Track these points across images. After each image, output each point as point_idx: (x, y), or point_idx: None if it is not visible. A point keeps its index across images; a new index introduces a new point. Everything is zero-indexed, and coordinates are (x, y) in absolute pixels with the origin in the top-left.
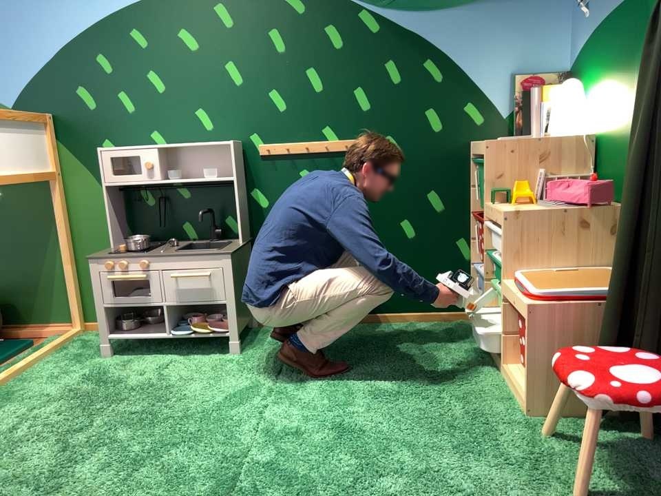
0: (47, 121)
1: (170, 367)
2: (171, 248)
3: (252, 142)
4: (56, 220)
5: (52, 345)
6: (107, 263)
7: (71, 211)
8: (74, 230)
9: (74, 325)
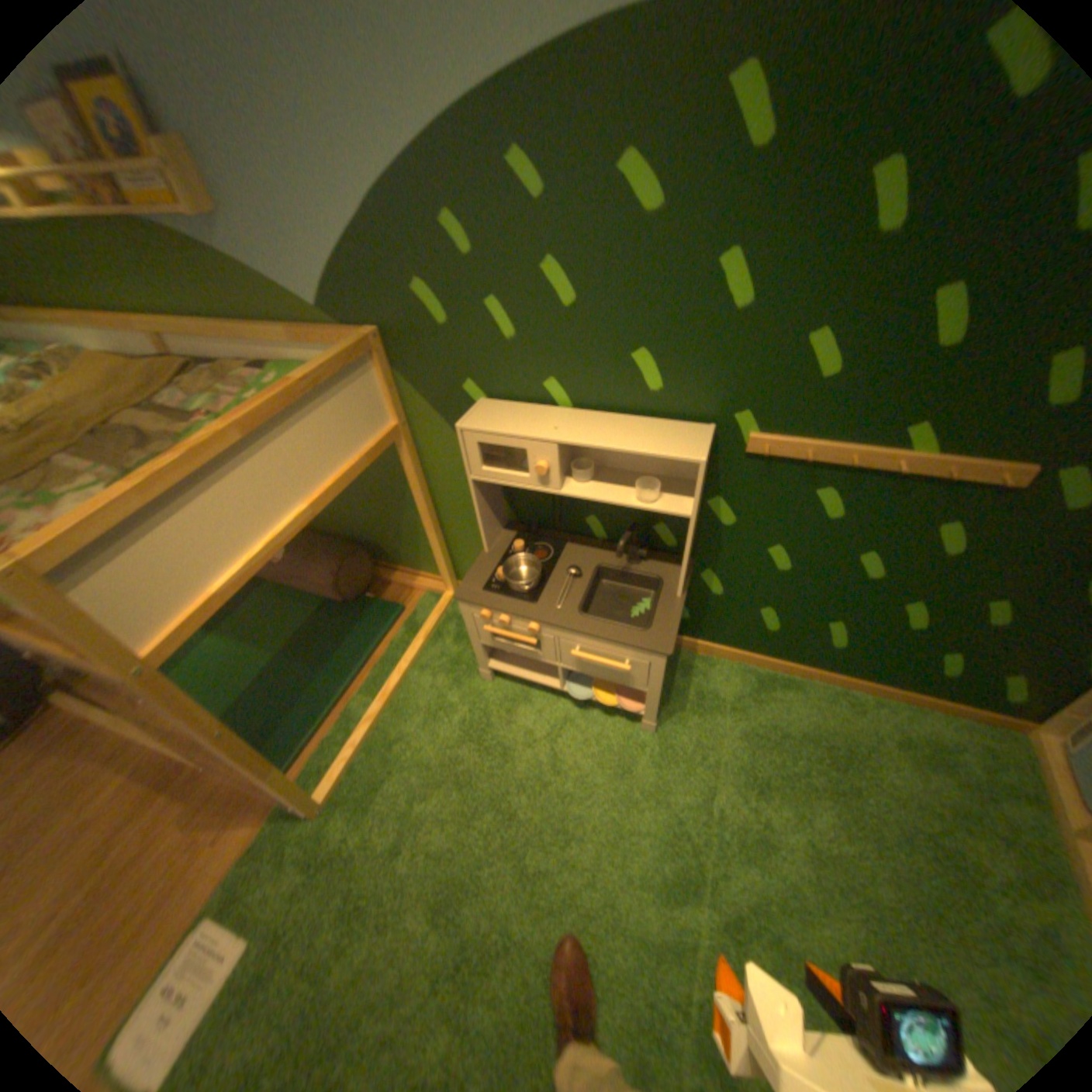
0: (373, 348)
1: (564, 734)
2: (572, 584)
3: (737, 428)
4: (410, 485)
5: (426, 632)
6: (482, 613)
7: (428, 469)
8: (435, 492)
9: (447, 588)
